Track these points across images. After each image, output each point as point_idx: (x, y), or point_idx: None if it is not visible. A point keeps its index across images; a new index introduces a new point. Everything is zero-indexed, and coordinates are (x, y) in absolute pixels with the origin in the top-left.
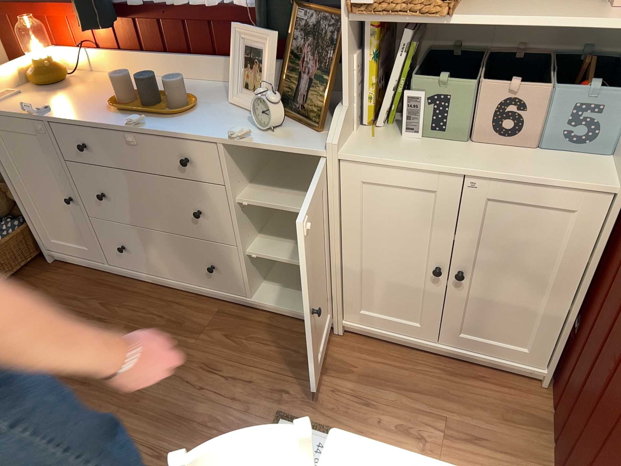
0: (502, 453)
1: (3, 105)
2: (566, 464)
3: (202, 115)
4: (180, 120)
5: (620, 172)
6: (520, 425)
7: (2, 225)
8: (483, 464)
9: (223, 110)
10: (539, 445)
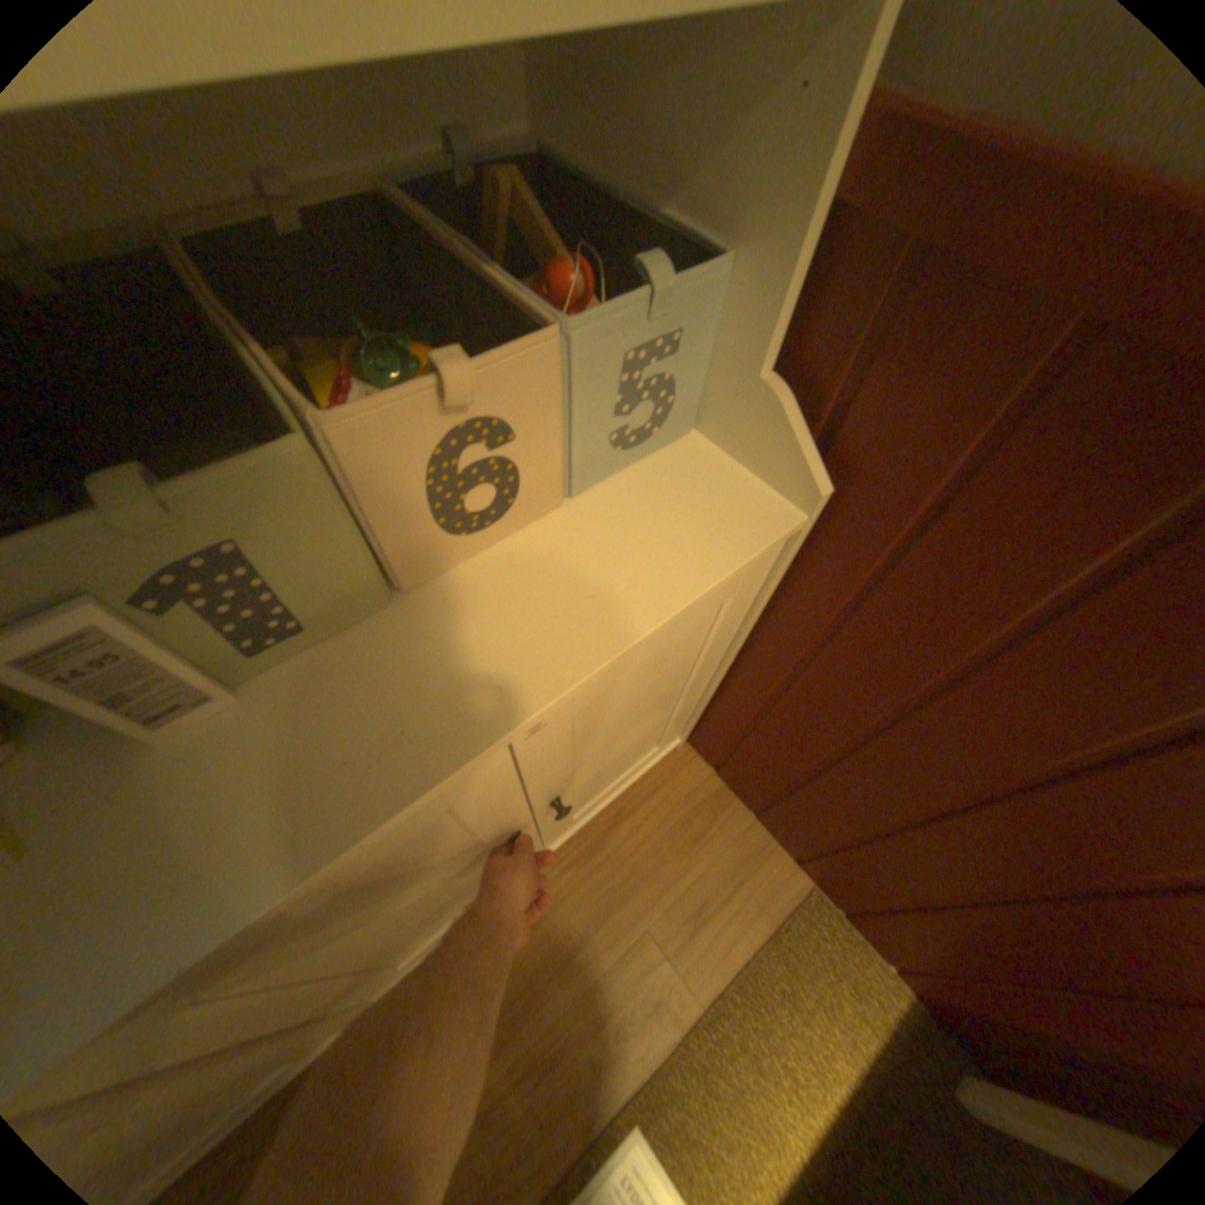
0: (731, 898)
1: None
2: (812, 855)
3: None
4: None
5: (770, 478)
6: (709, 836)
7: None
8: (735, 943)
9: None
10: (745, 838)
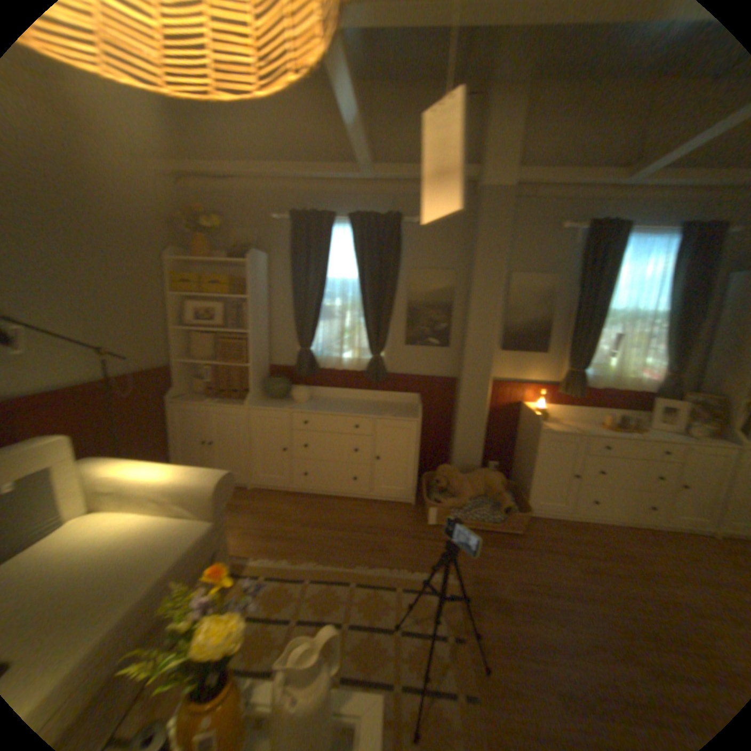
0: None
1: (554, 429)
2: None
3: (656, 435)
4: (654, 436)
5: None
6: None
7: (507, 496)
8: None
9: (657, 433)
10: None
